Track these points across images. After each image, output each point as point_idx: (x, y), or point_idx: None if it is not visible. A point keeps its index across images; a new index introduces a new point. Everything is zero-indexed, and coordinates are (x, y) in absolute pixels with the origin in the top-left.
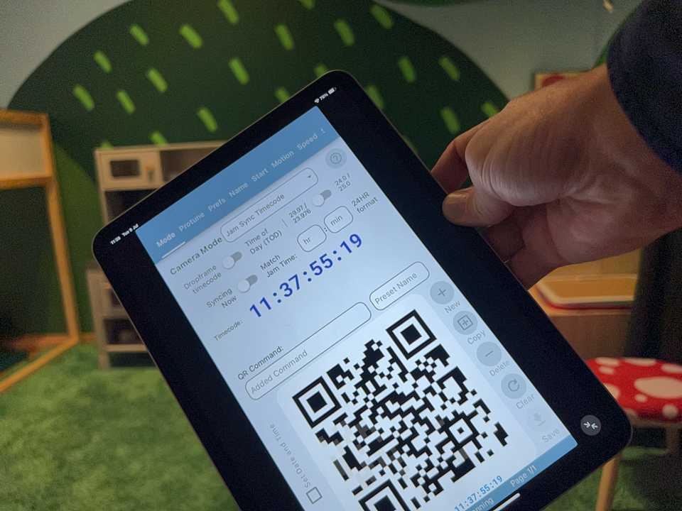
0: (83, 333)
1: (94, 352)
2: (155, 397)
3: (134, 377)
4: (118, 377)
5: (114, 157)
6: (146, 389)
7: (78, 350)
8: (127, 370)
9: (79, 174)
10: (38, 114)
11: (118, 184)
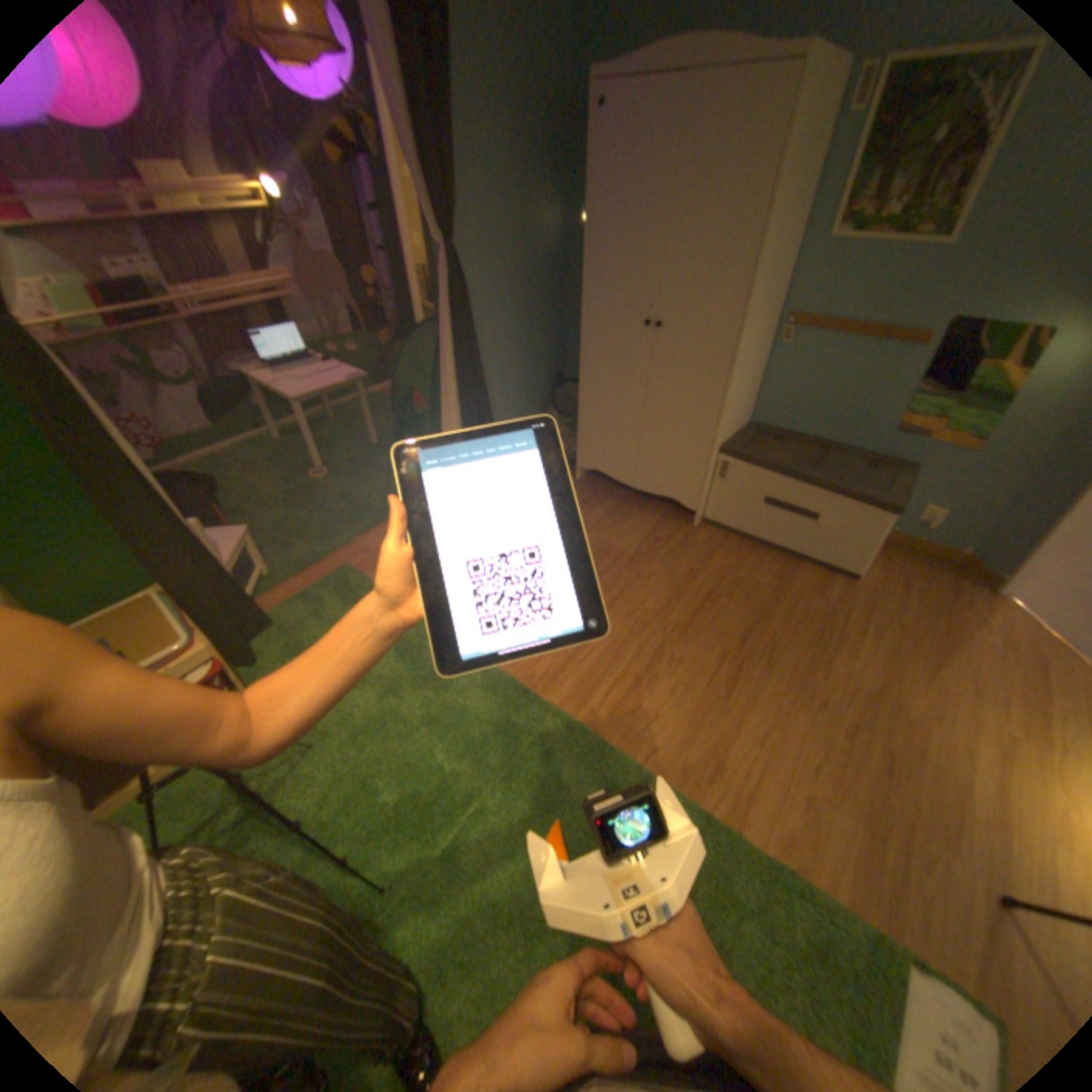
0: None
1: None
2: None
3: None
4: None
5: None
6: None
7: None
8: None
9: None
10: None
11: None
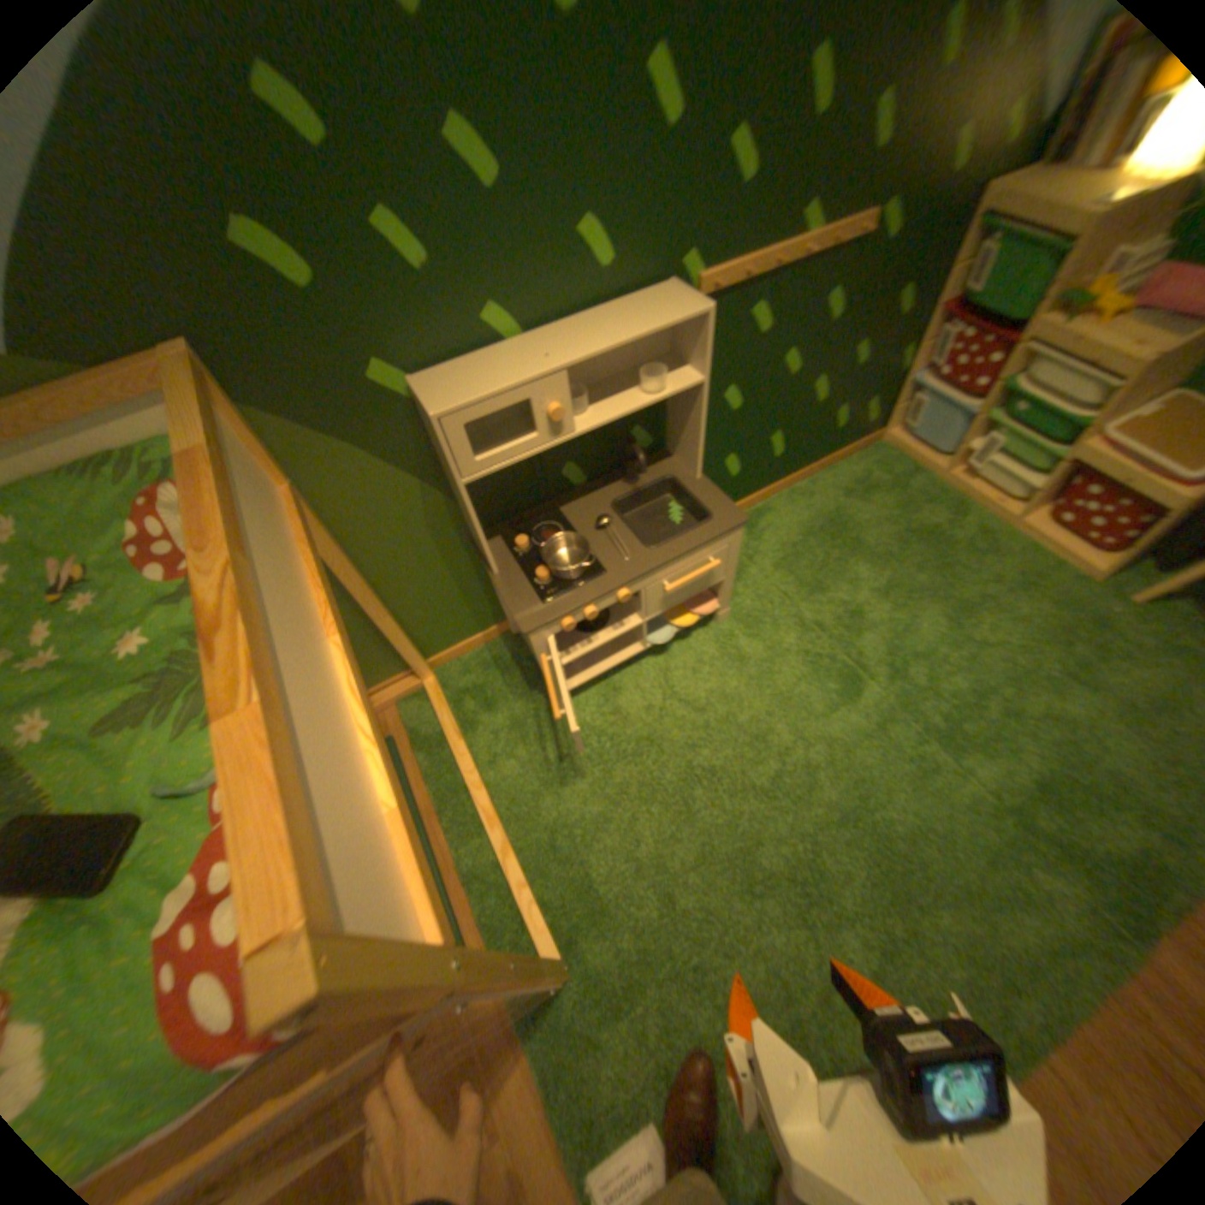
0: (430, 658)
1: (485, 678)
2: (697, 718)
3: (619, 698)
4: (599, 708)
5: (481, 415)
6: (665, 710)
7: (452, 685)
8: (589, 690)
9: (340, 451)
10: (186, 354)
11: (496, 463)
